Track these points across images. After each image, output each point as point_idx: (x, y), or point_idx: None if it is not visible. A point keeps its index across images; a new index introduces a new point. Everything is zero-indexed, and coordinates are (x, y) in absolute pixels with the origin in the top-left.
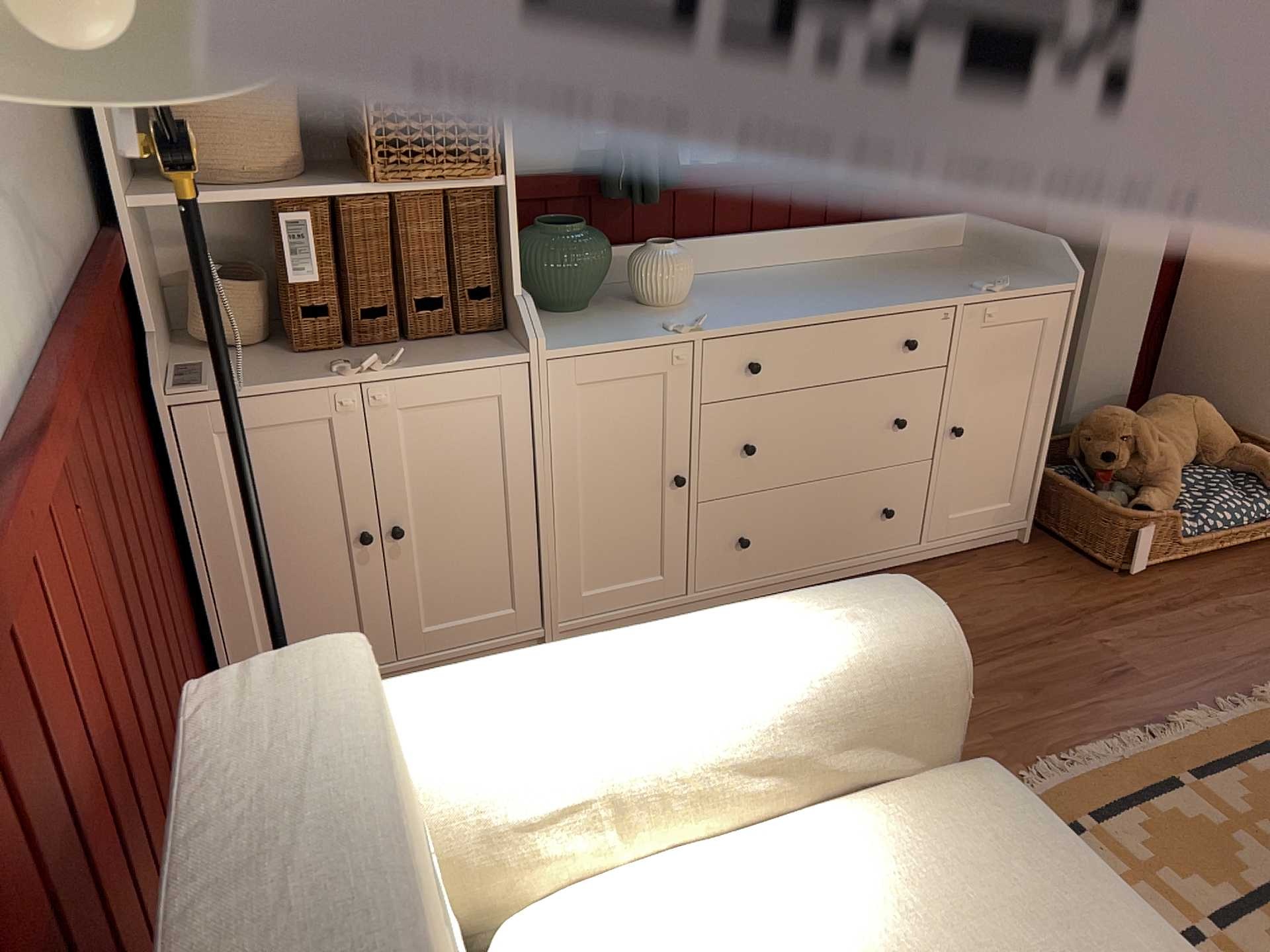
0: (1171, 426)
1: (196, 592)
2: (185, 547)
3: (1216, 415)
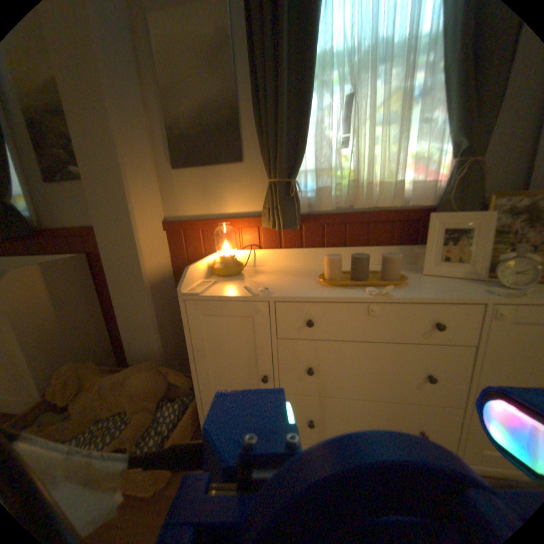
0: (112, 383)
1: None
2: None
3: (139, 385)
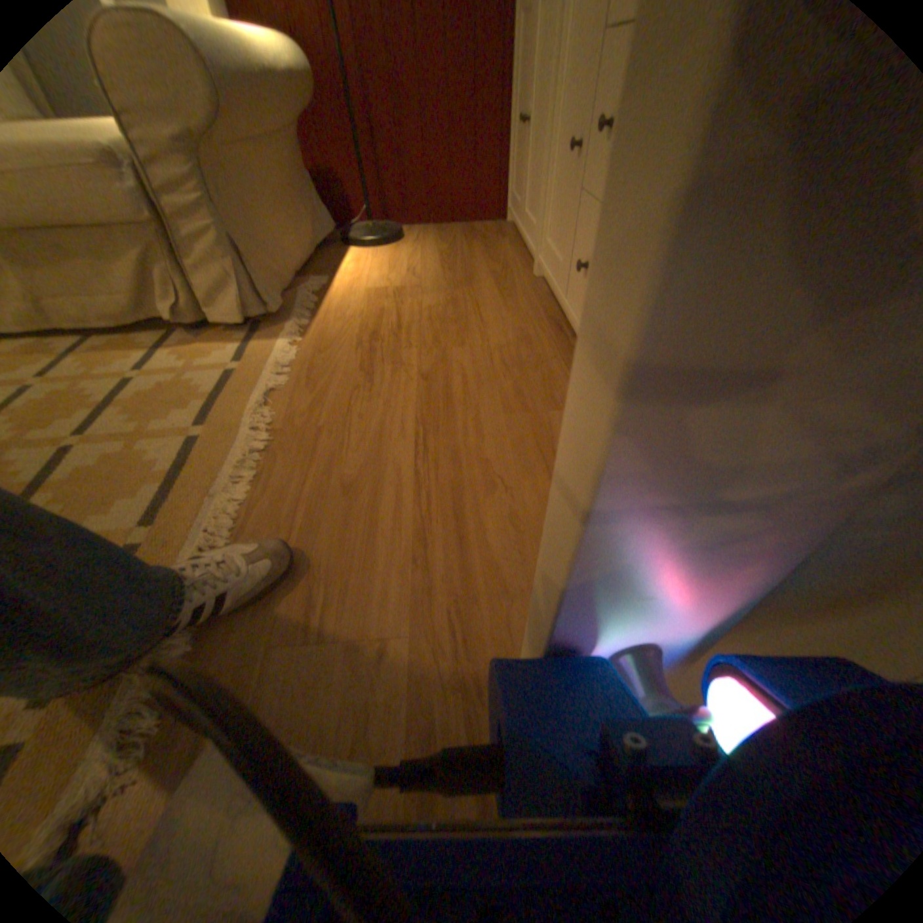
0: None
1: (511, 128)
2: (512, 95)
3: None
